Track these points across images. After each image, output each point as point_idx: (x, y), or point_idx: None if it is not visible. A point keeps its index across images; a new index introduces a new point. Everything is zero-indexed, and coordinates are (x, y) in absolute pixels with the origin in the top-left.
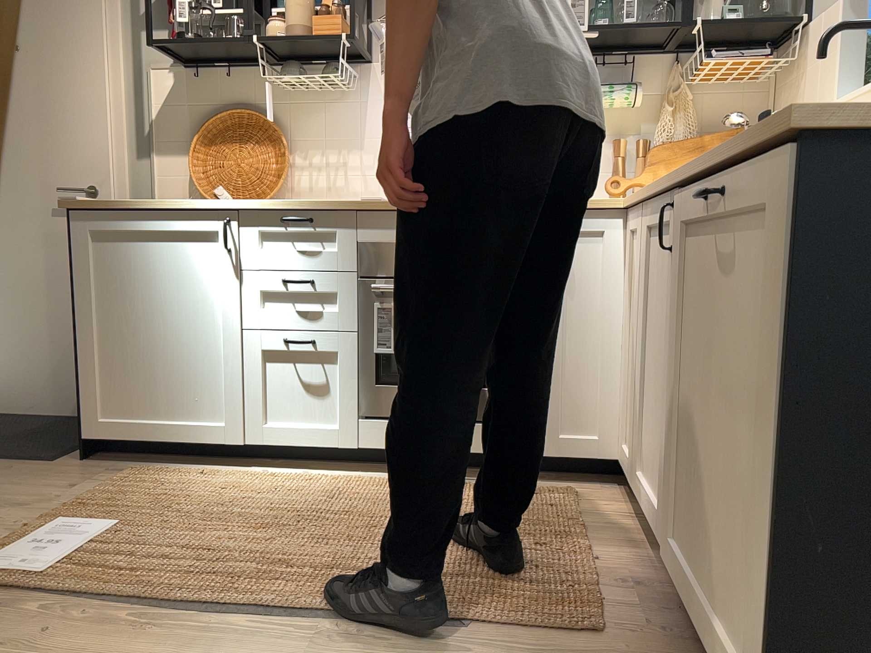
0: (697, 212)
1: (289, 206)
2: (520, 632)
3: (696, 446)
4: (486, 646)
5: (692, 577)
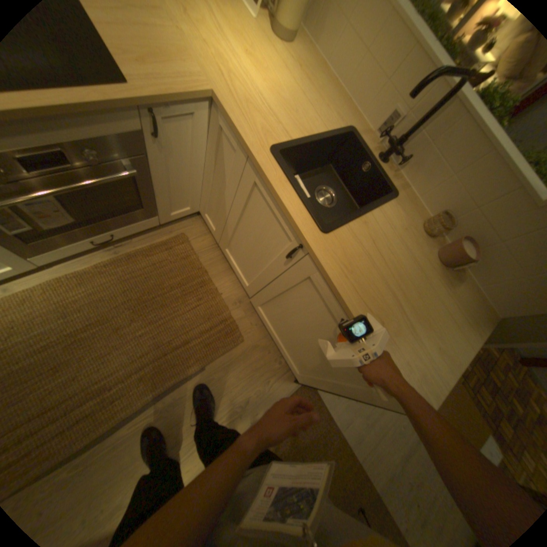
0: (323, 291)
1: None
2: (218, 358)
3: (280, 312)
4: (212, 370)
5: (267, 324)
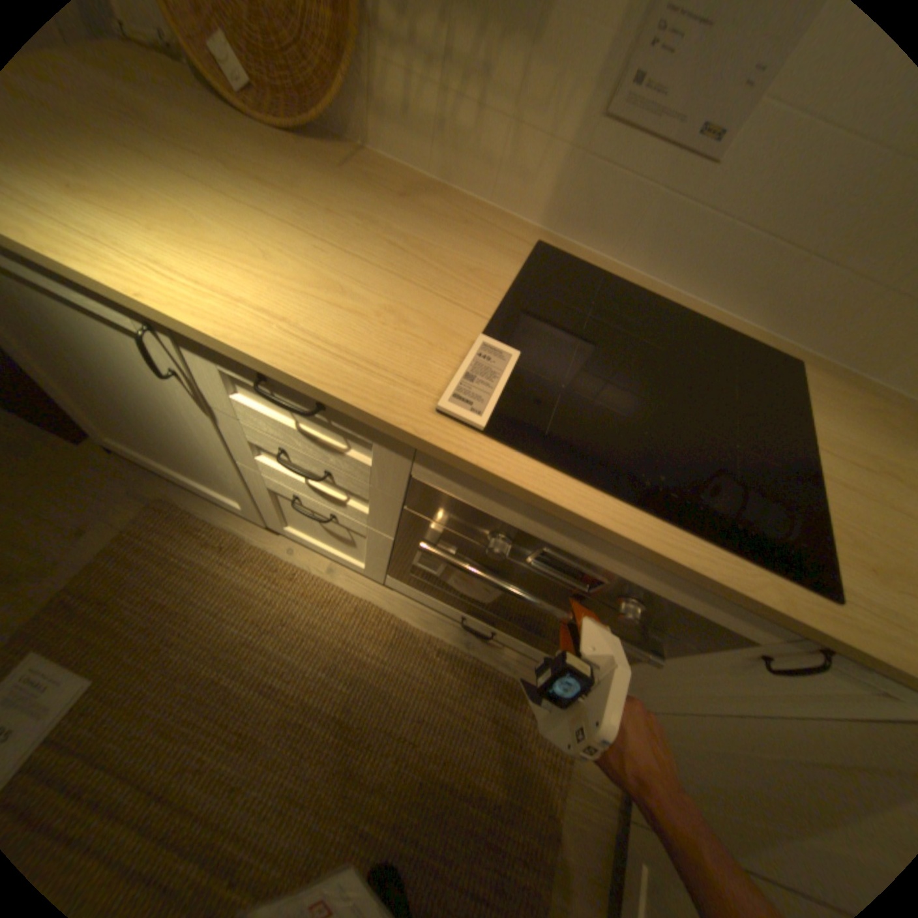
0: None
1: (268, 371)
2: None
3: None
4: None
5: None
